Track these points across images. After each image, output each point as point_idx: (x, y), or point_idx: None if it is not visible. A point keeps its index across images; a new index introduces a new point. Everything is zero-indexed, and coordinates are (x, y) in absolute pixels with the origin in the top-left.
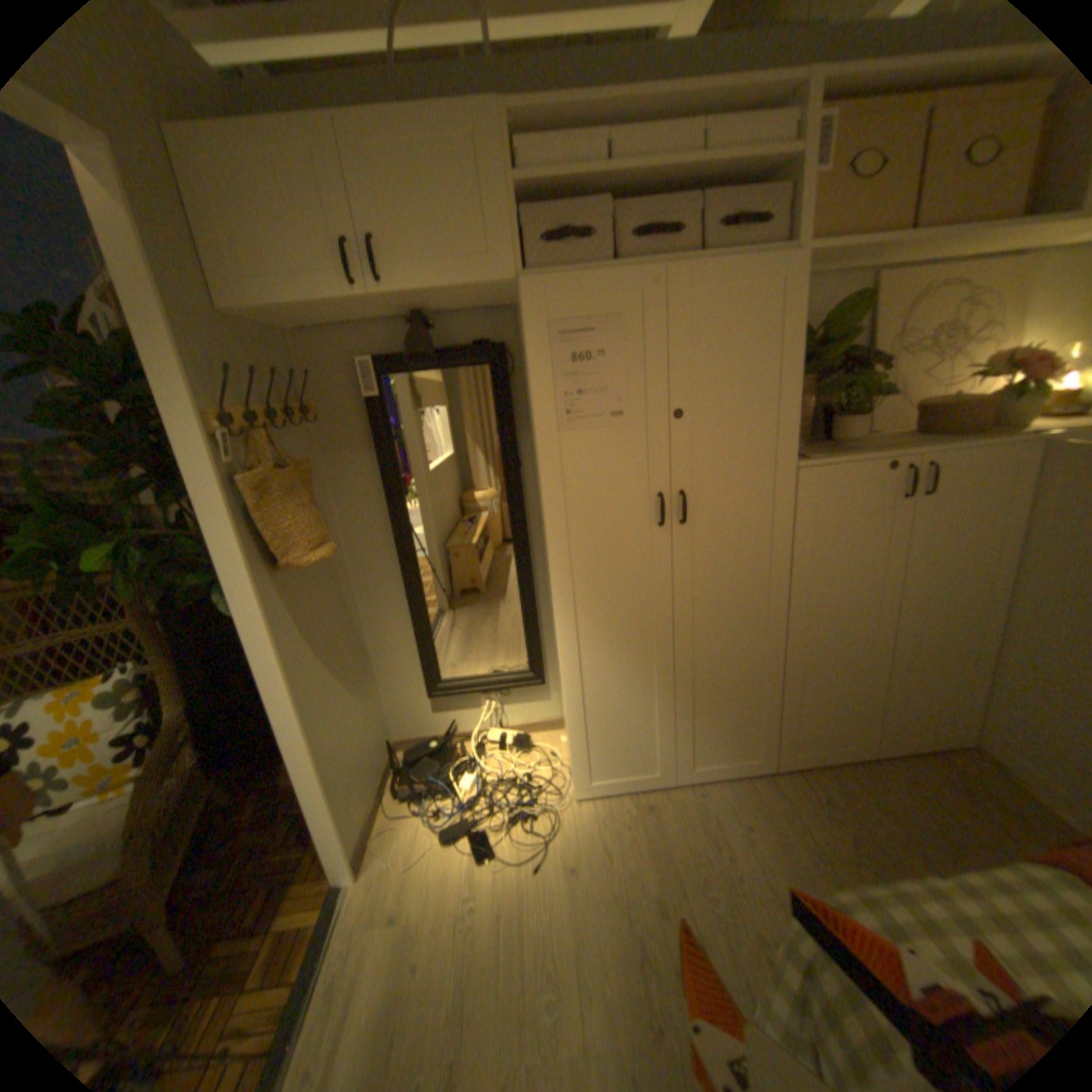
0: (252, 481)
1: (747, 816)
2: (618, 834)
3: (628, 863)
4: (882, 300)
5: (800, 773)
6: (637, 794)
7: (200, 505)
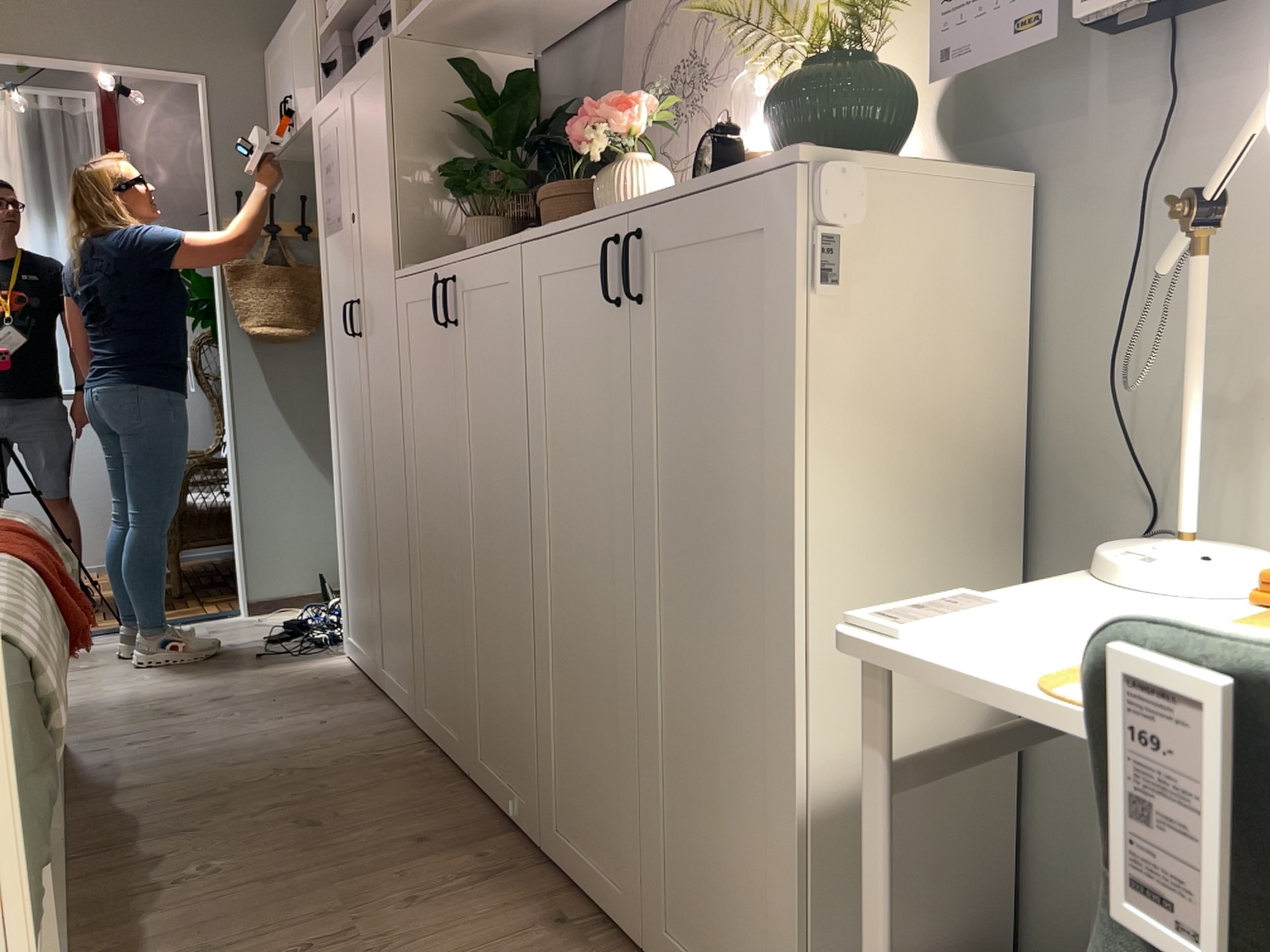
0: (227, 264)
1: (345, 721)
2: (307, 675)
3: (272, 683)
4: (628, 42)
5: (431, 743)
6: (365, 675)
7: (214, 277)
